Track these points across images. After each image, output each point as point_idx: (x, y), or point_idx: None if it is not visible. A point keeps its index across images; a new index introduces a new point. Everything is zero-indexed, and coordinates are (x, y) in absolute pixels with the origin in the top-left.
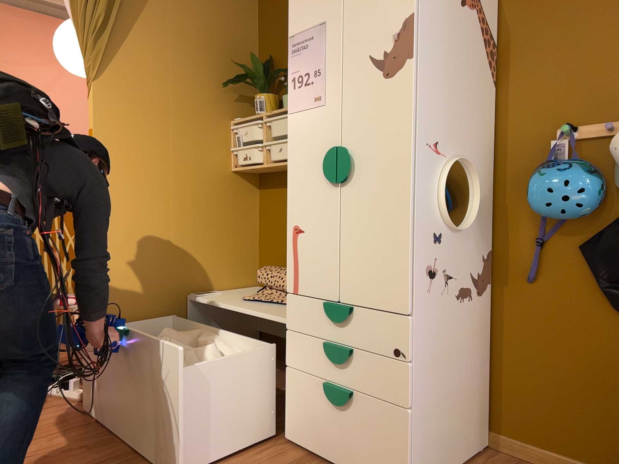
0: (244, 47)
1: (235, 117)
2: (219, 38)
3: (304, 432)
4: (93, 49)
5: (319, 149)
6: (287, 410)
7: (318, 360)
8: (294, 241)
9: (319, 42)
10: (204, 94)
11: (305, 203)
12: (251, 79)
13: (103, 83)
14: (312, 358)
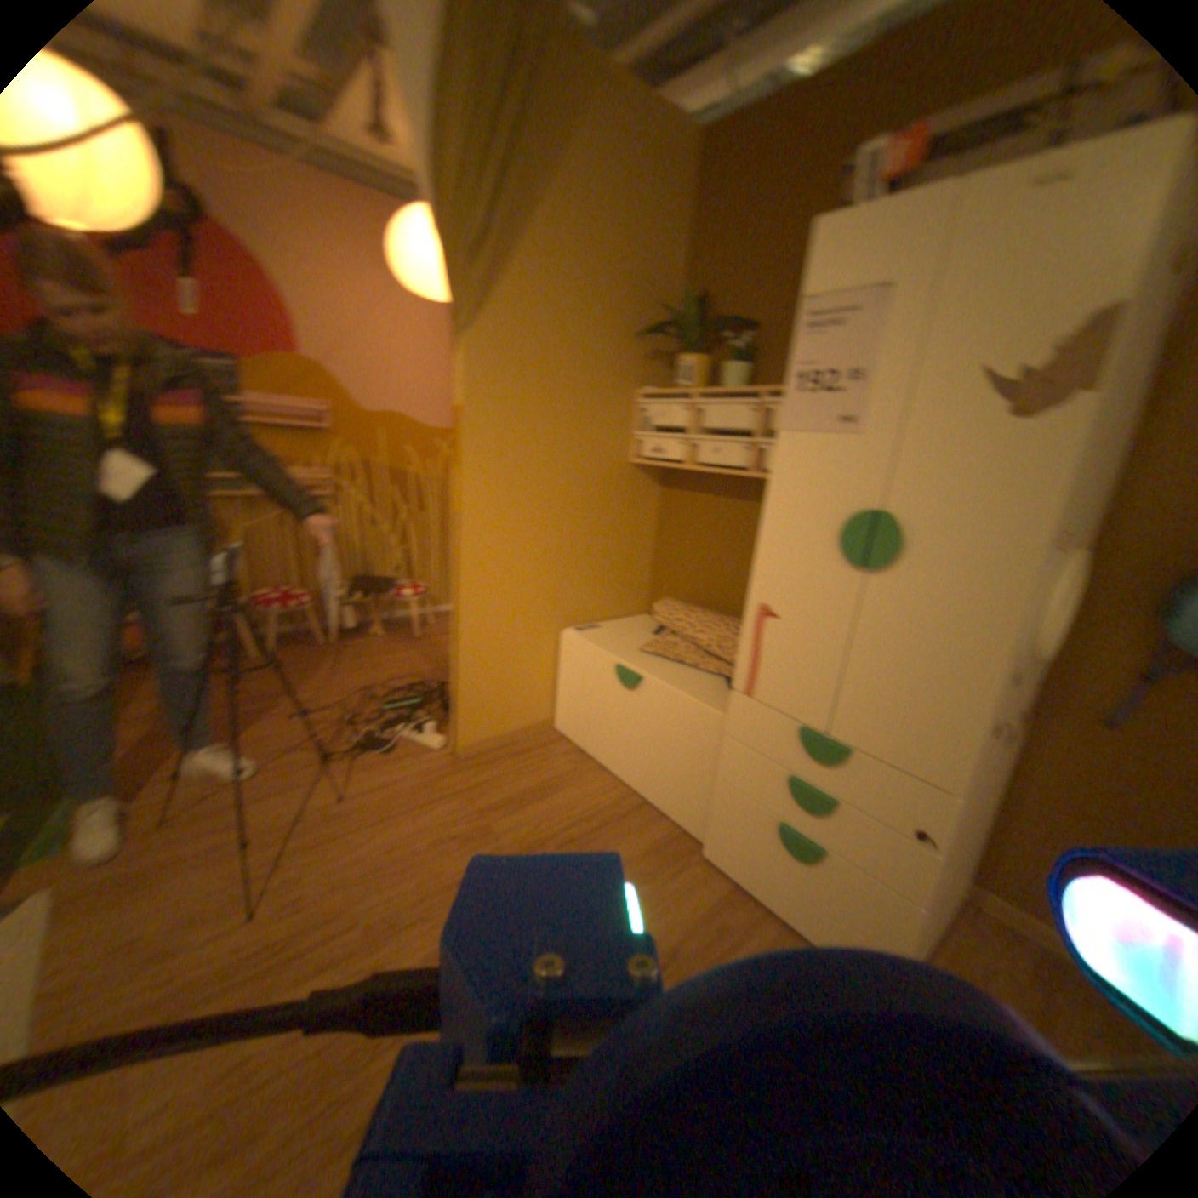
0: (664, 269)
1: (640, 383)
2: (632, 256)
3: (733, 861)
4: (459, 278)
5: (830, 503)
6: (709, 825)
7: (771, 790)
8: (756, 624)
9: (869, 317)
10: (604, 349)
11: (787, 577)
12: (672, 327)
13: (472, 334)
14: (761, 784)
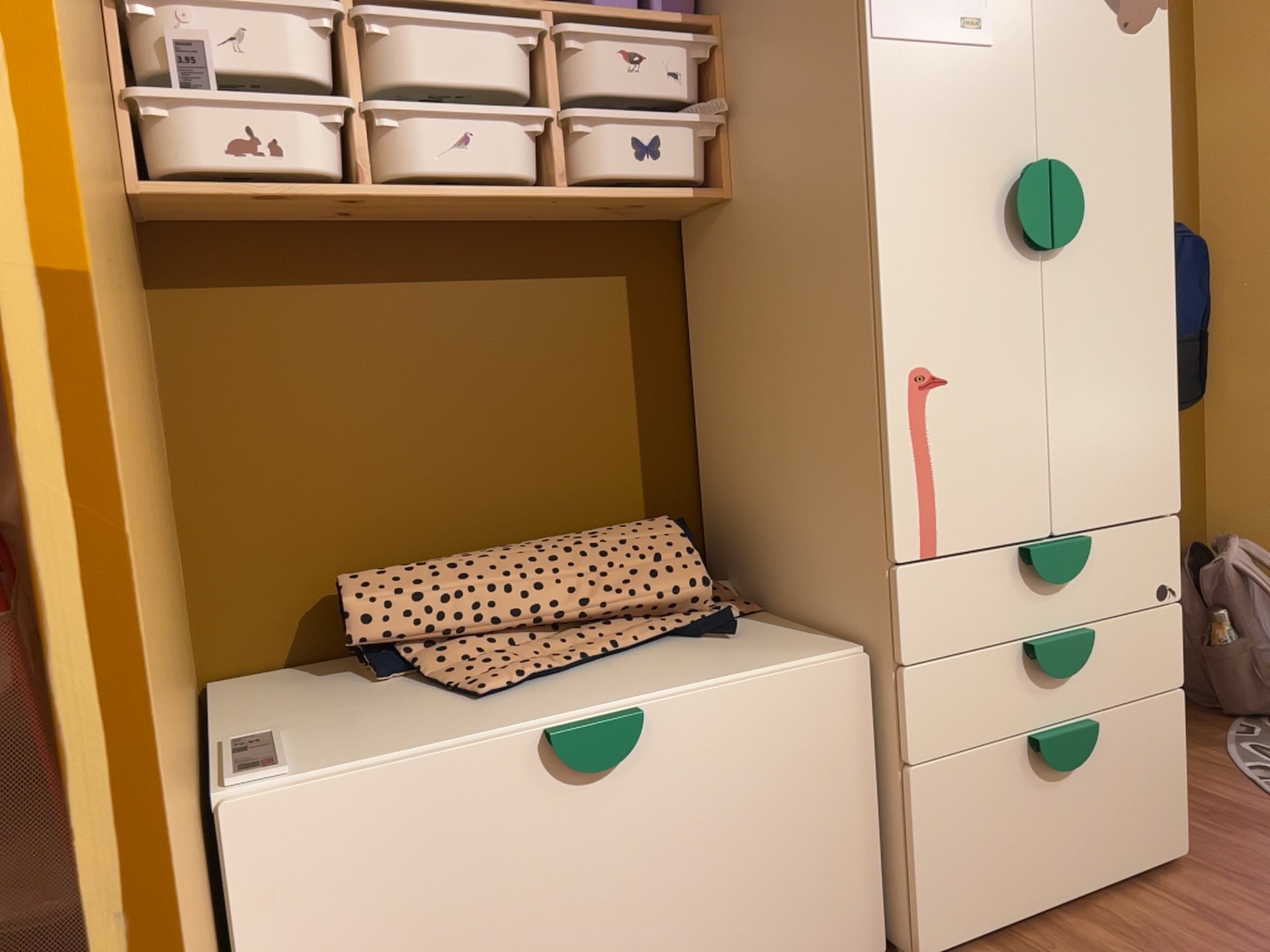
0: None
1: None
2: None
3: (978, 896)
4: None
5: (981, 162)
6: (914, 883)
7: (1004, 697)
8: (918, 412)
9: None
10: None
11: (949, 304)
12: None
13: None
14: (988, 701)
